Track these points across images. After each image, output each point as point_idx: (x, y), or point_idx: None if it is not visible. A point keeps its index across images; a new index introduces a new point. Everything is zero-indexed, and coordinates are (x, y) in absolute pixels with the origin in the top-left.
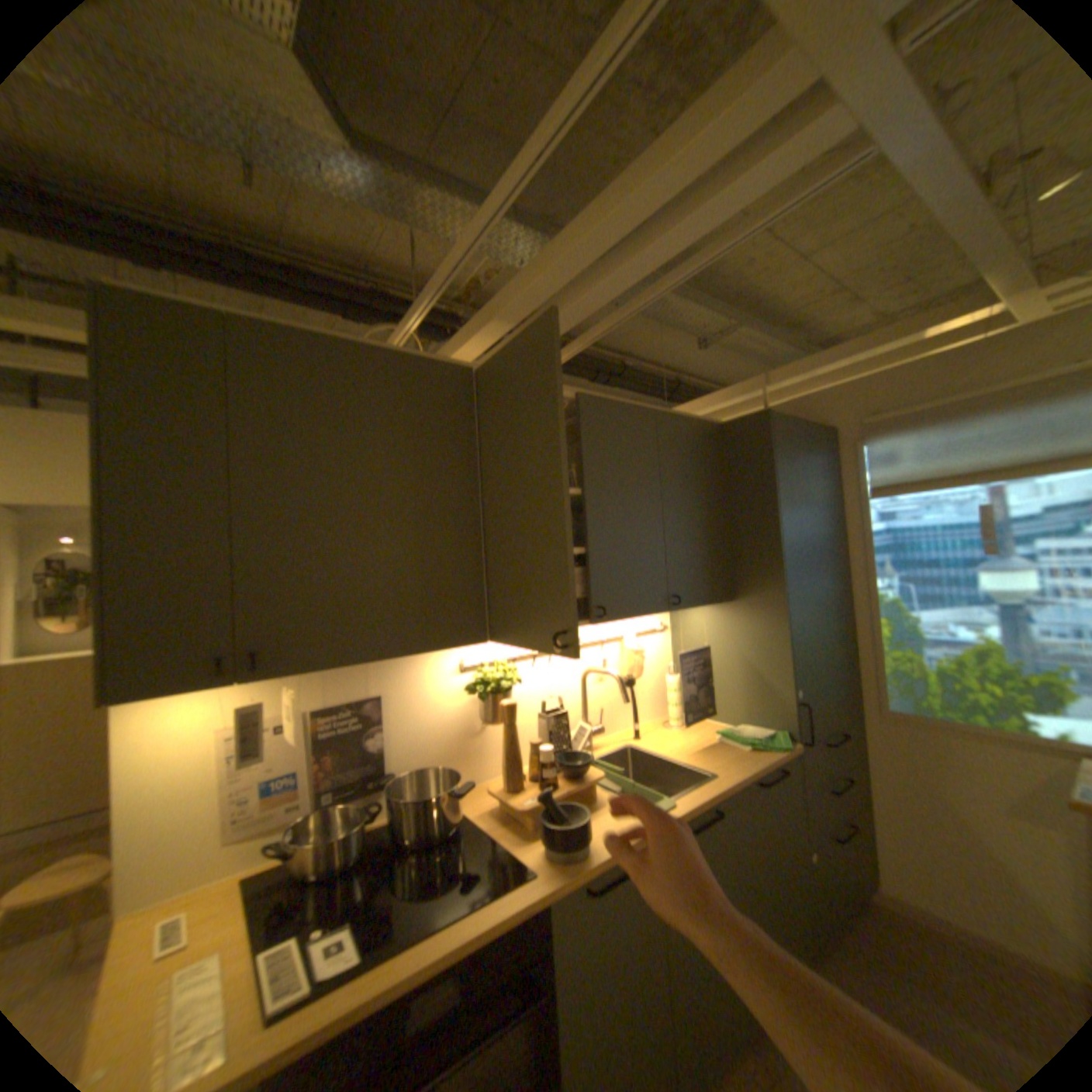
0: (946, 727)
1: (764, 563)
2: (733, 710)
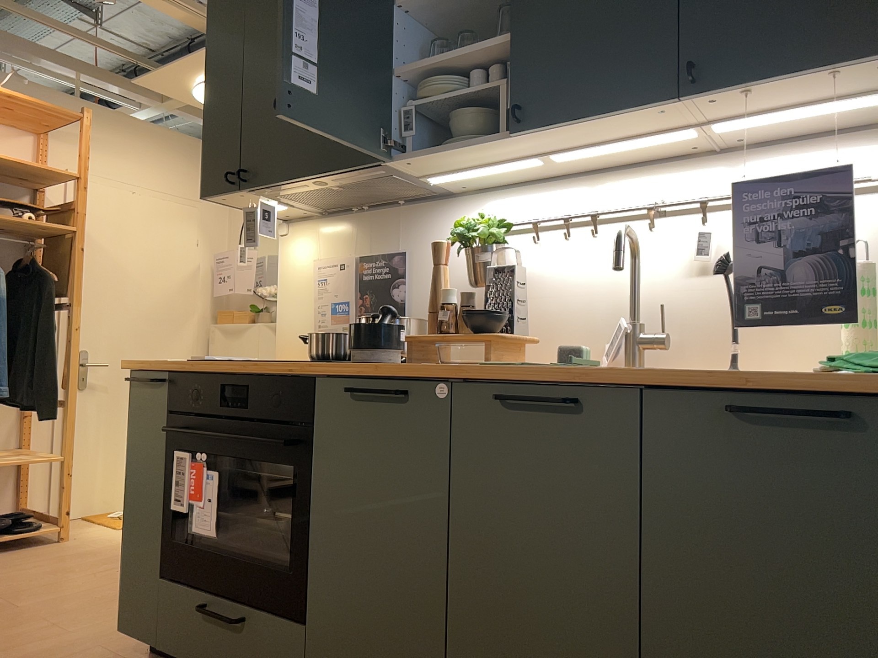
0: None
1: None
2: None
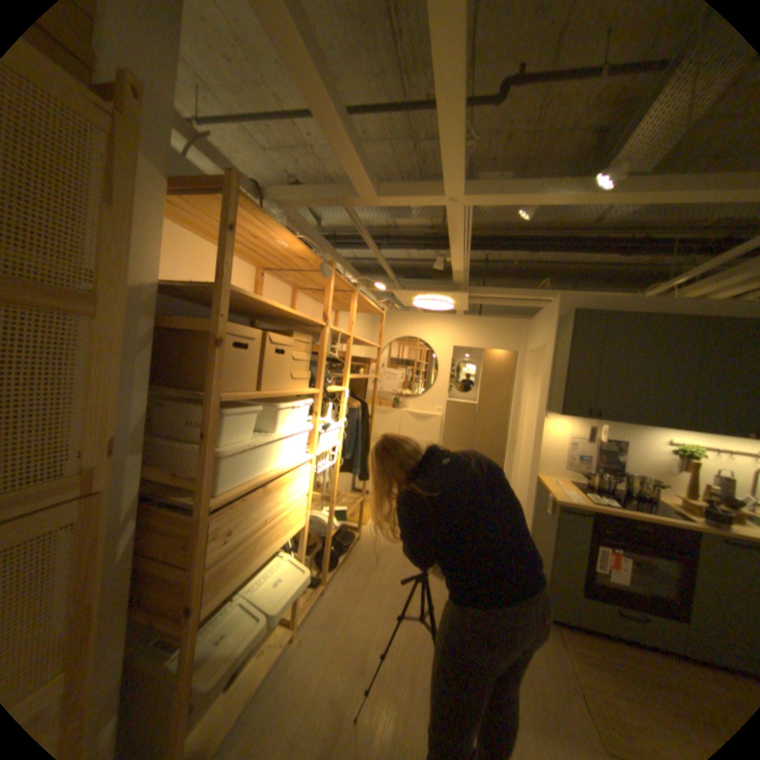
0: None
1: None
2: None
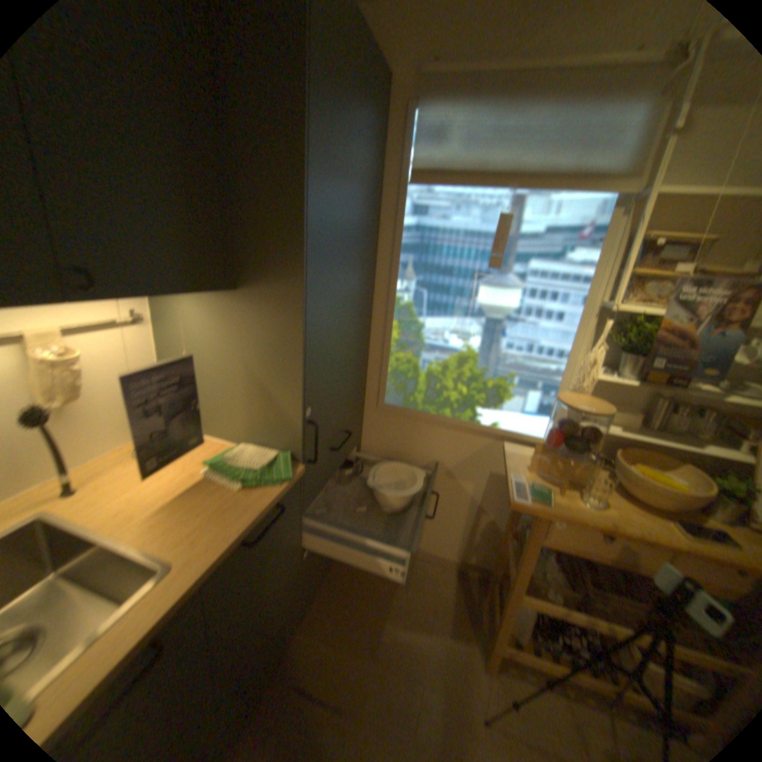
0: (422, 417)
1: (280, 238)
2: (233, 427)
